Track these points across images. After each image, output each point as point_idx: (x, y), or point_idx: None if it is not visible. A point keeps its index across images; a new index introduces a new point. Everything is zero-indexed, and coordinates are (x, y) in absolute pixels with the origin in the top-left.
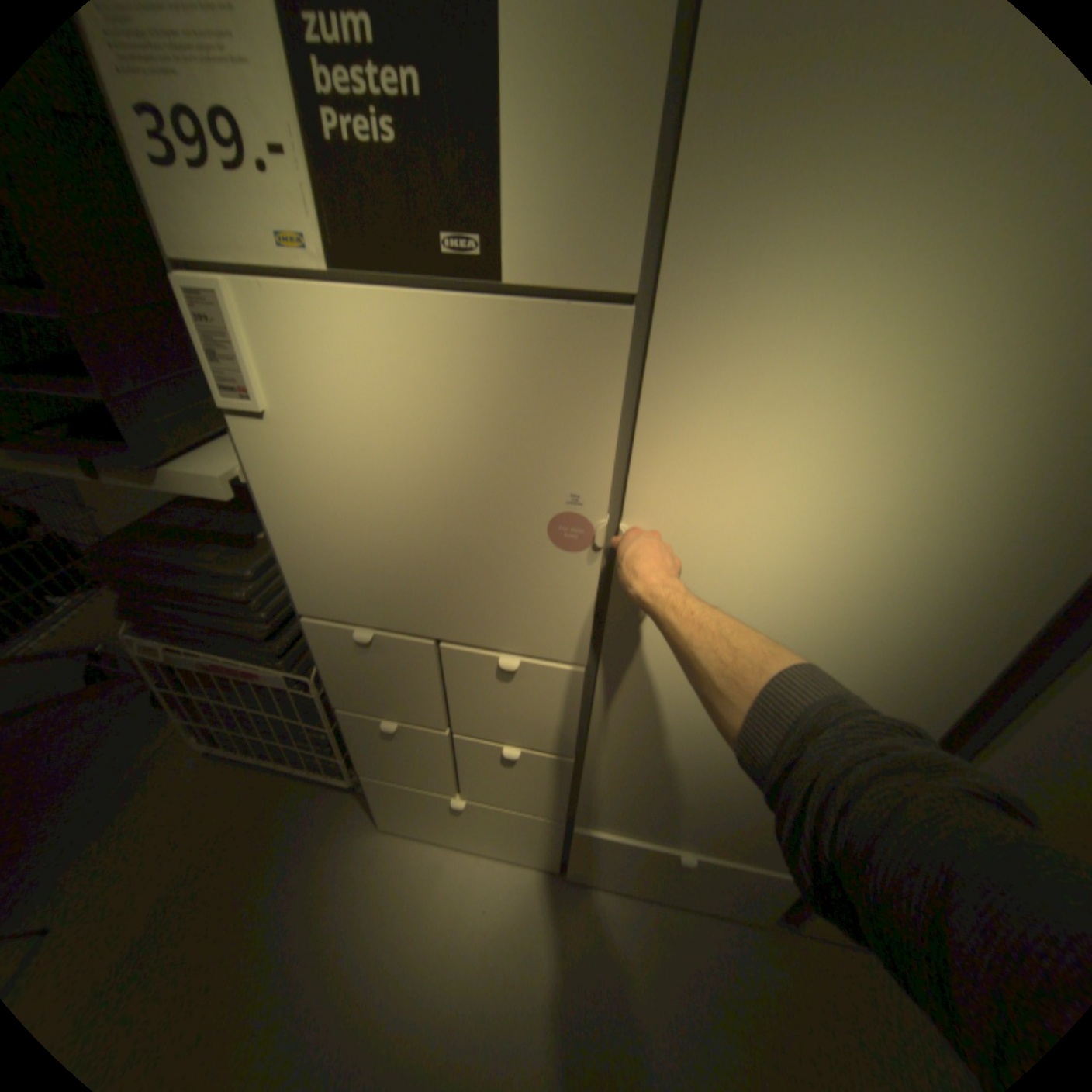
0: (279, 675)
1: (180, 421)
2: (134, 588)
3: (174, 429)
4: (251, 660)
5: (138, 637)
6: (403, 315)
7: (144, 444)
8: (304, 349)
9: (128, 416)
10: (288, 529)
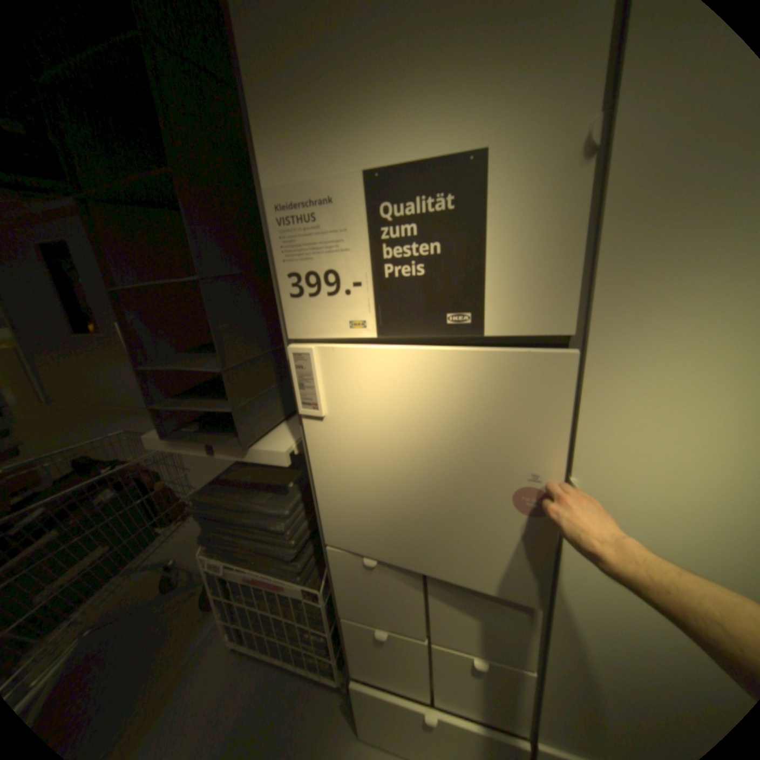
0: (296, 588)
1: (262, 418)
2: (211, 523)
3: (259, 424)
4: (278, 576)
5: (206, 558)
6: (420, 357)
7: (245, 435)
8: (356, 379)
9: (240, 419)
10: (328, 485)
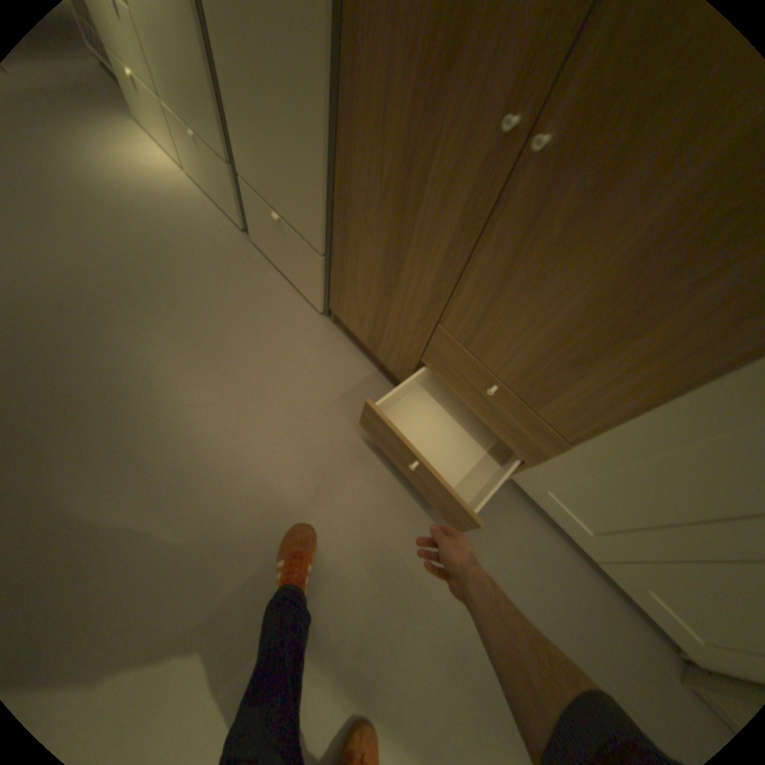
0: None
1: None
2: None
3: None
4: None
5: None
6: None
7: None
8: None
9: None
10: None
